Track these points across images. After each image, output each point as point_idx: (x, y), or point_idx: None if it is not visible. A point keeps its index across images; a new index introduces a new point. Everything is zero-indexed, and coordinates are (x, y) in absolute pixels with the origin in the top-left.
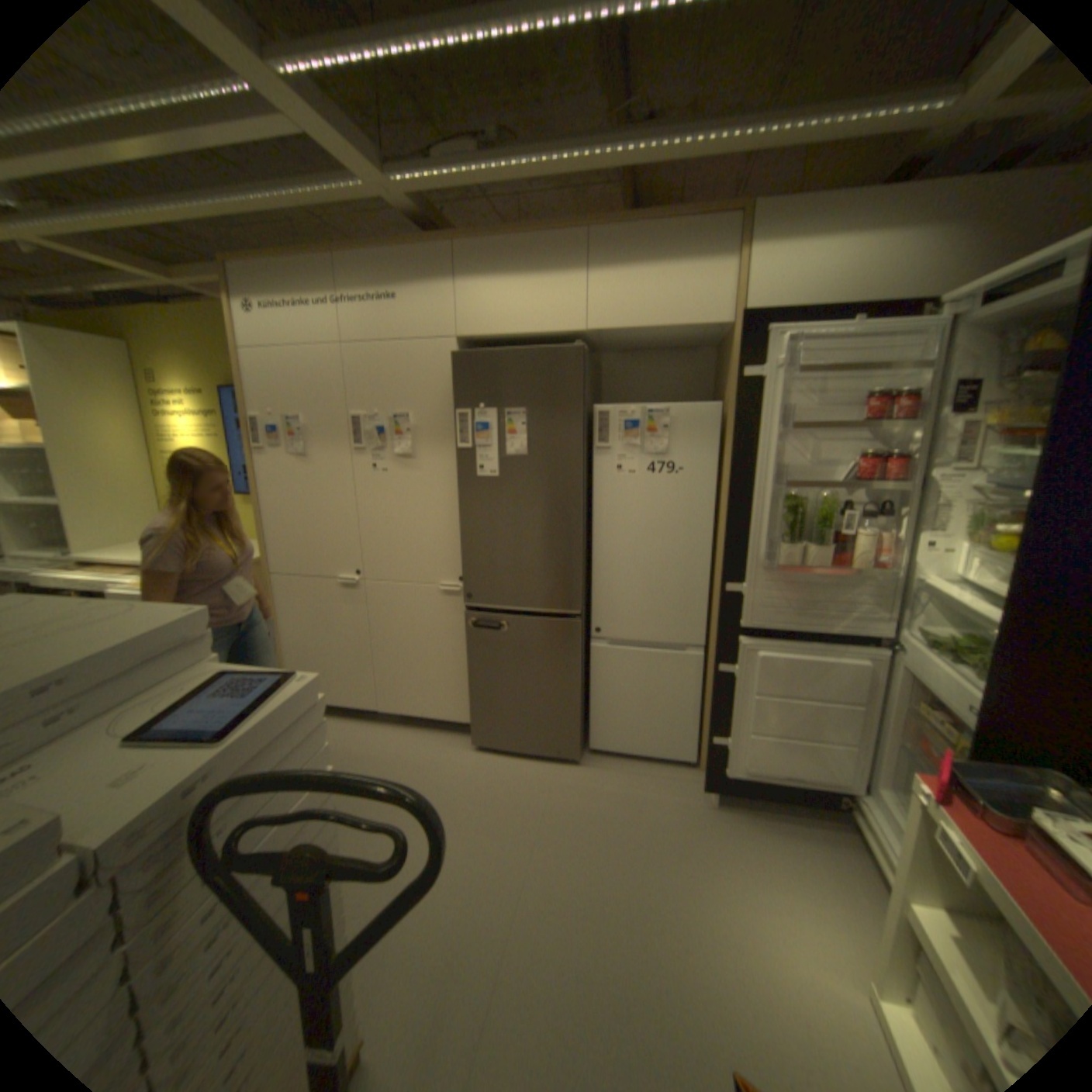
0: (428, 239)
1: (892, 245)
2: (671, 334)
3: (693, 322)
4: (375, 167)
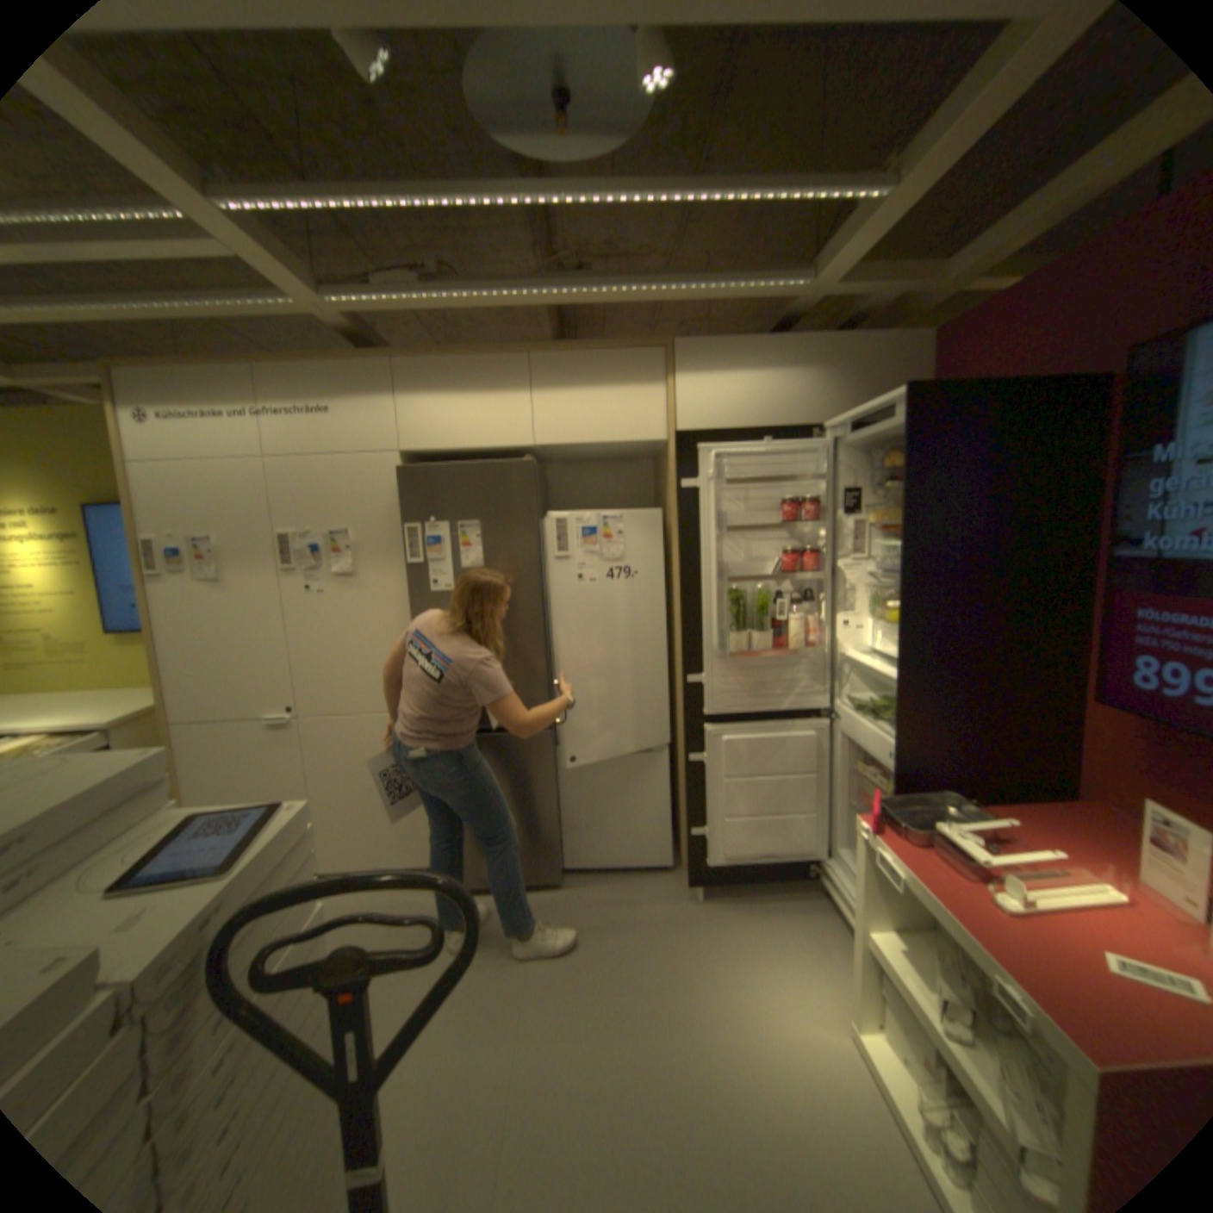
0: (365, 356)
1: (783, 382)
2: (612, 450)
3: (632, 440)
4: (311, 290)
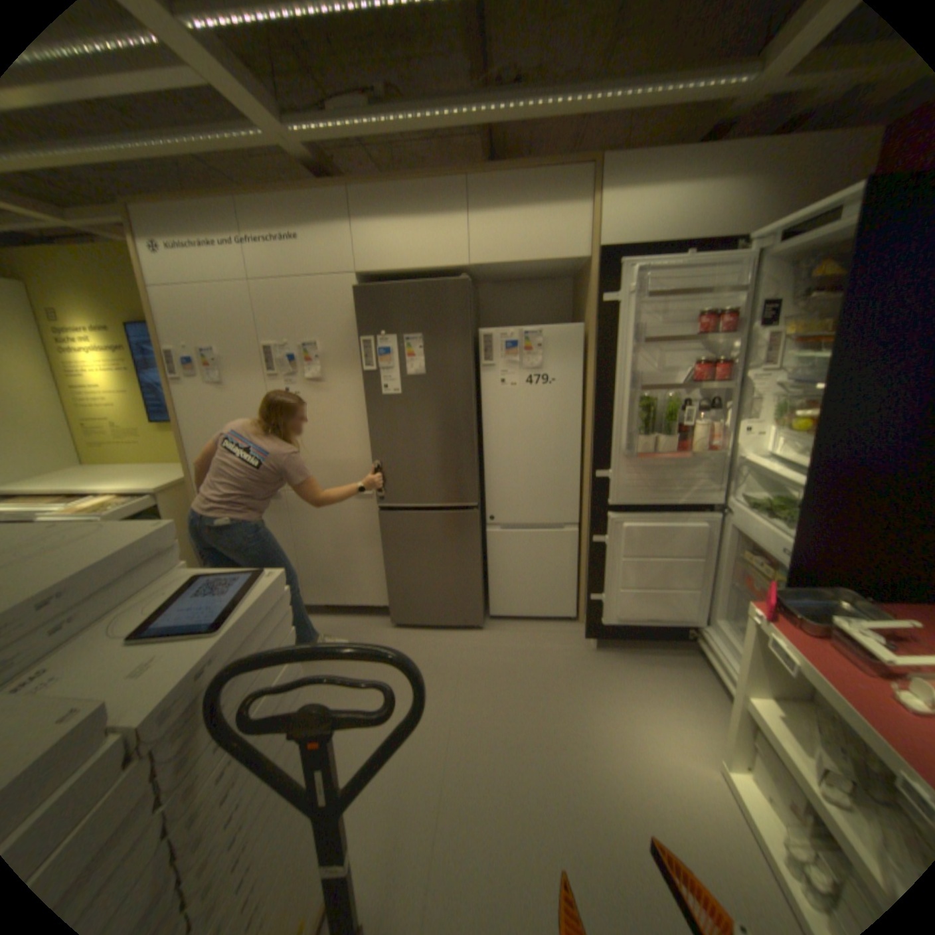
0: (324, 184)
1: (710, 193)
2: (538, 267)
3: (557, 257)
4: (274, 118)
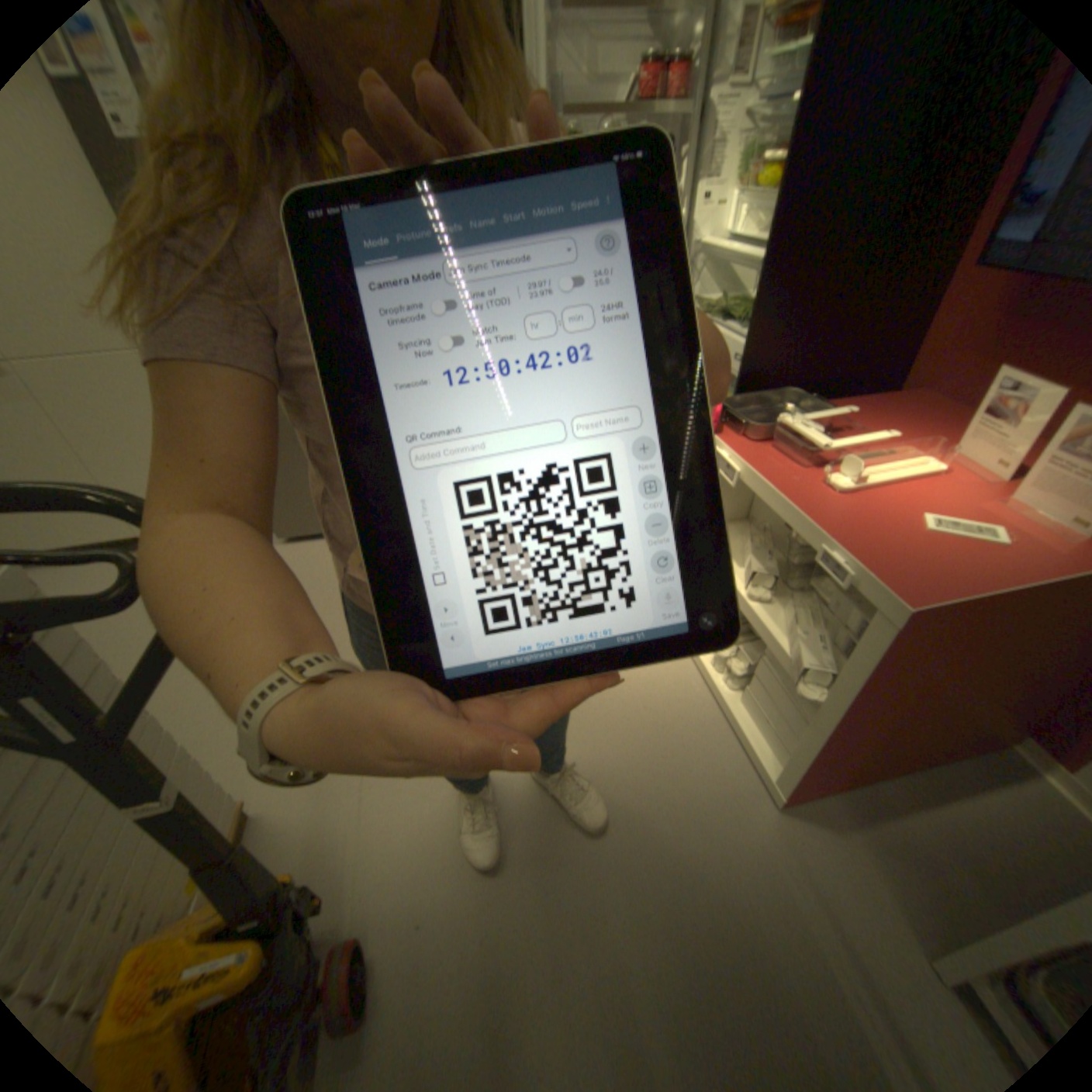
0: None
1: None
2: None
3: None
4: None
